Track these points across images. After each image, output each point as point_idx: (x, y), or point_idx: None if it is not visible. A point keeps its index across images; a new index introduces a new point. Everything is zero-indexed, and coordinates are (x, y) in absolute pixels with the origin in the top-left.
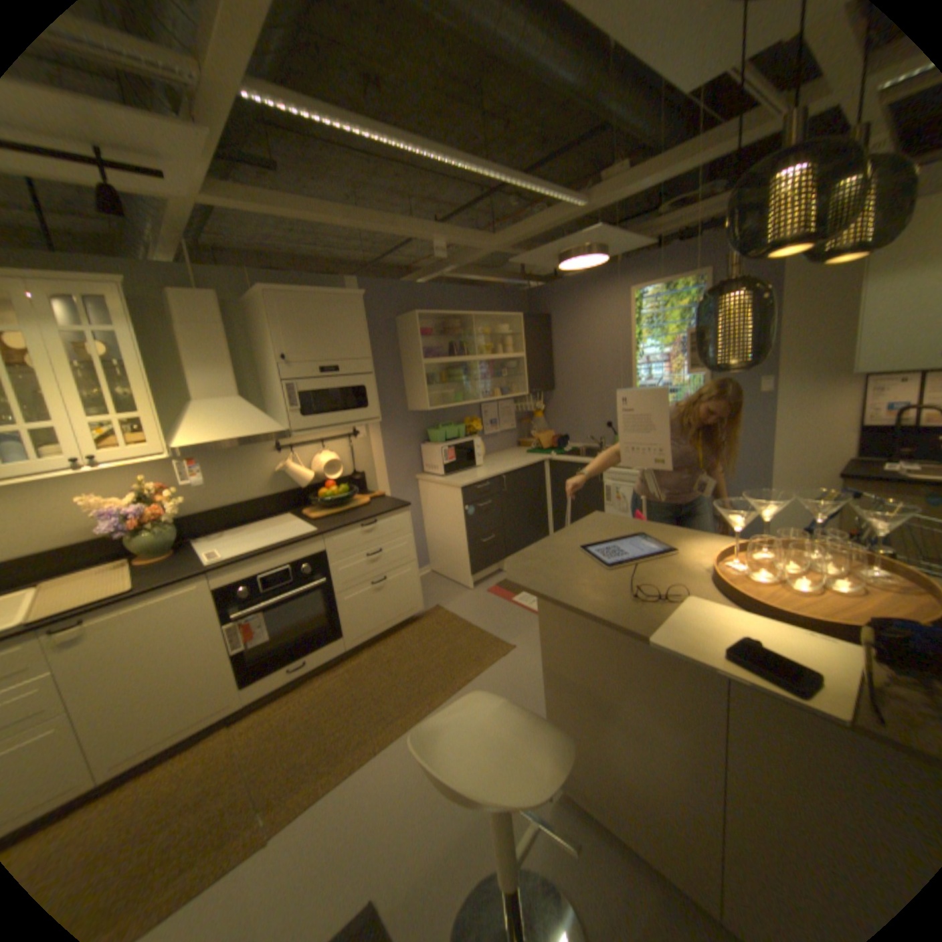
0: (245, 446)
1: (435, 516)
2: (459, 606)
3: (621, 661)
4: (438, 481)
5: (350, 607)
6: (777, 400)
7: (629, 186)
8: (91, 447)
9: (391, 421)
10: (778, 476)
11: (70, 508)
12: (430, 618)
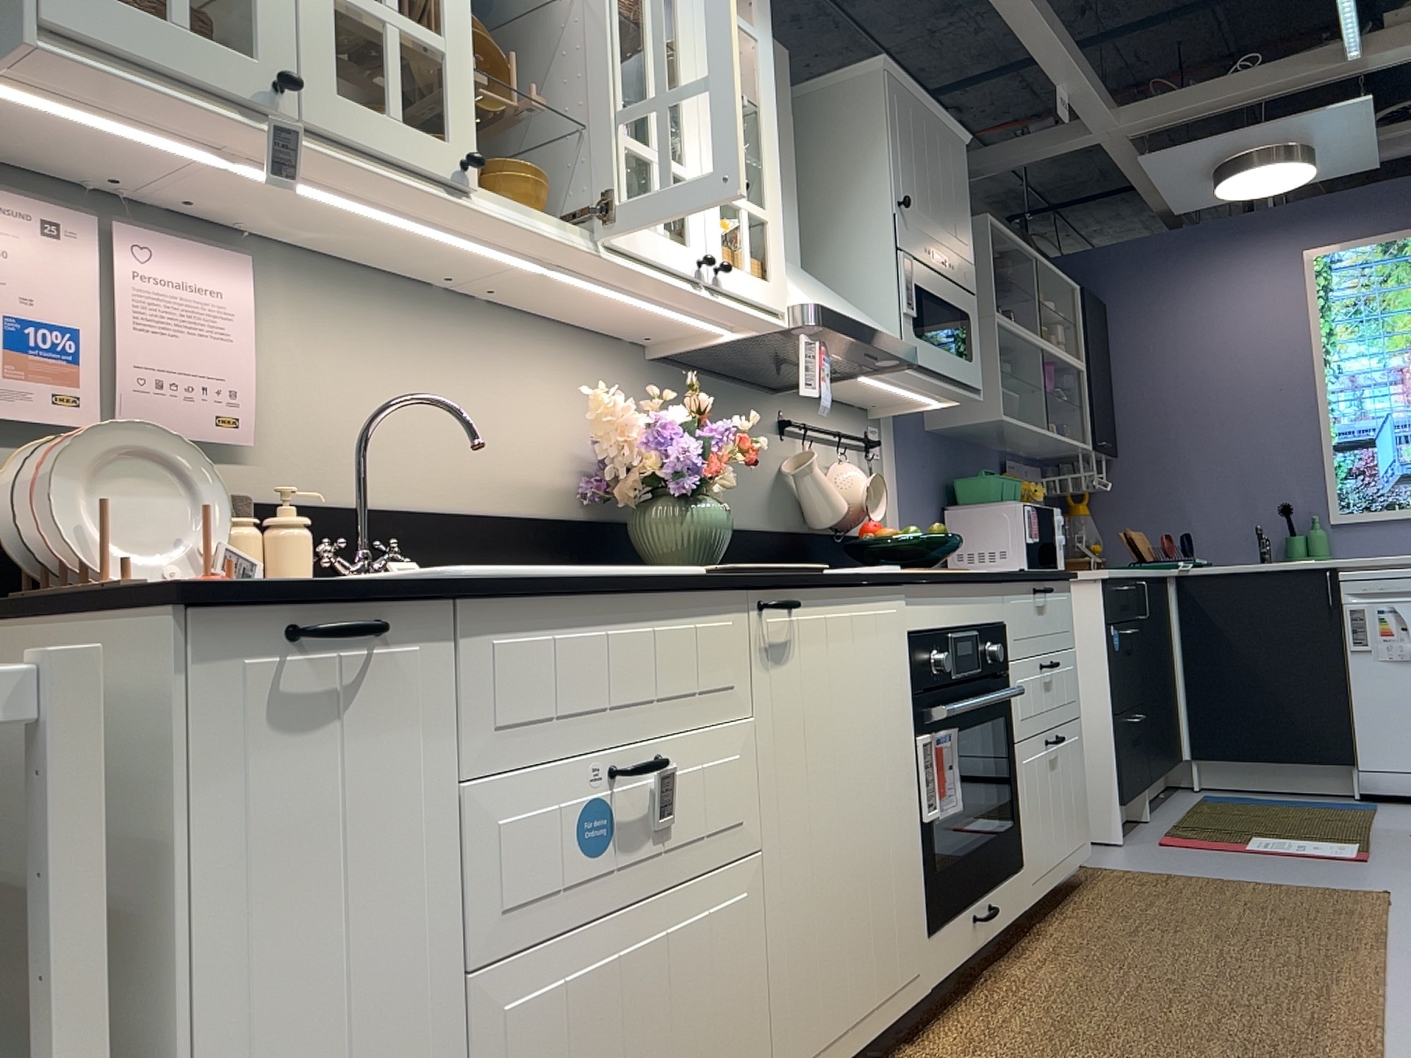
0: (746, 401)
1: None
2: (1137, 862)
3: None
4: None
5: (1029, 787)
6: None
7: None
8: (717, 248)
9: (910, 441)
10: None
11: (533, 418)
12: (1104, 878)
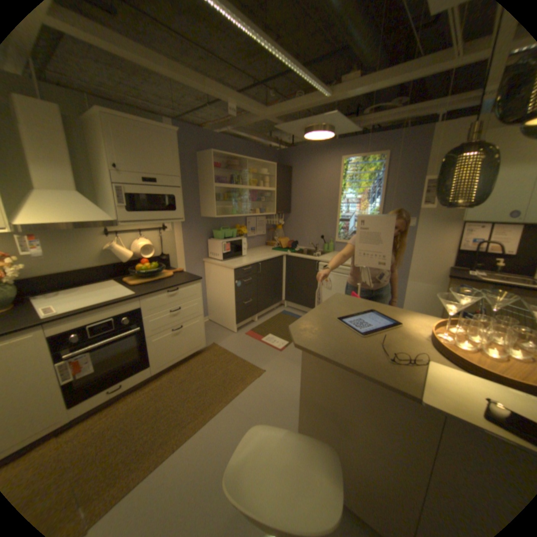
0: (79, 229)
1: (214, 286)
2: (228, 343)
3: (363, 397)
4: (218, 263)
5: (155, 346)
6: (416, 231)
7: (359, 88)
8: None
9: (189, 222)
10: (412, 273)
11: None
12: (209, 351)
